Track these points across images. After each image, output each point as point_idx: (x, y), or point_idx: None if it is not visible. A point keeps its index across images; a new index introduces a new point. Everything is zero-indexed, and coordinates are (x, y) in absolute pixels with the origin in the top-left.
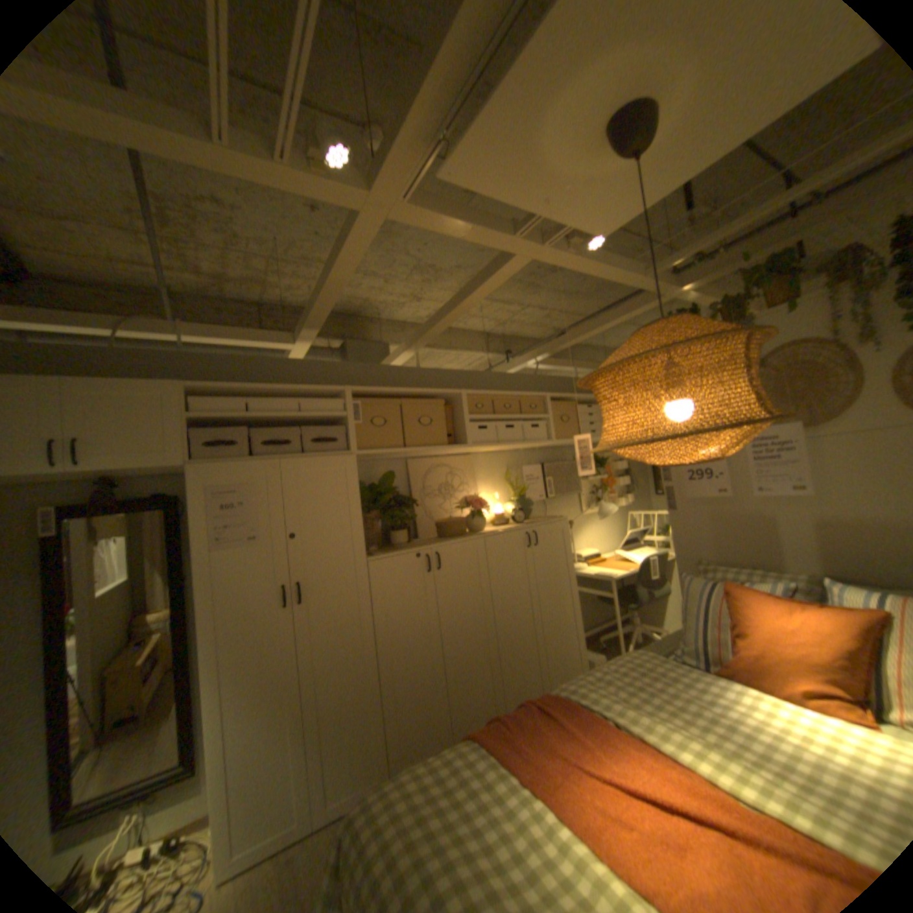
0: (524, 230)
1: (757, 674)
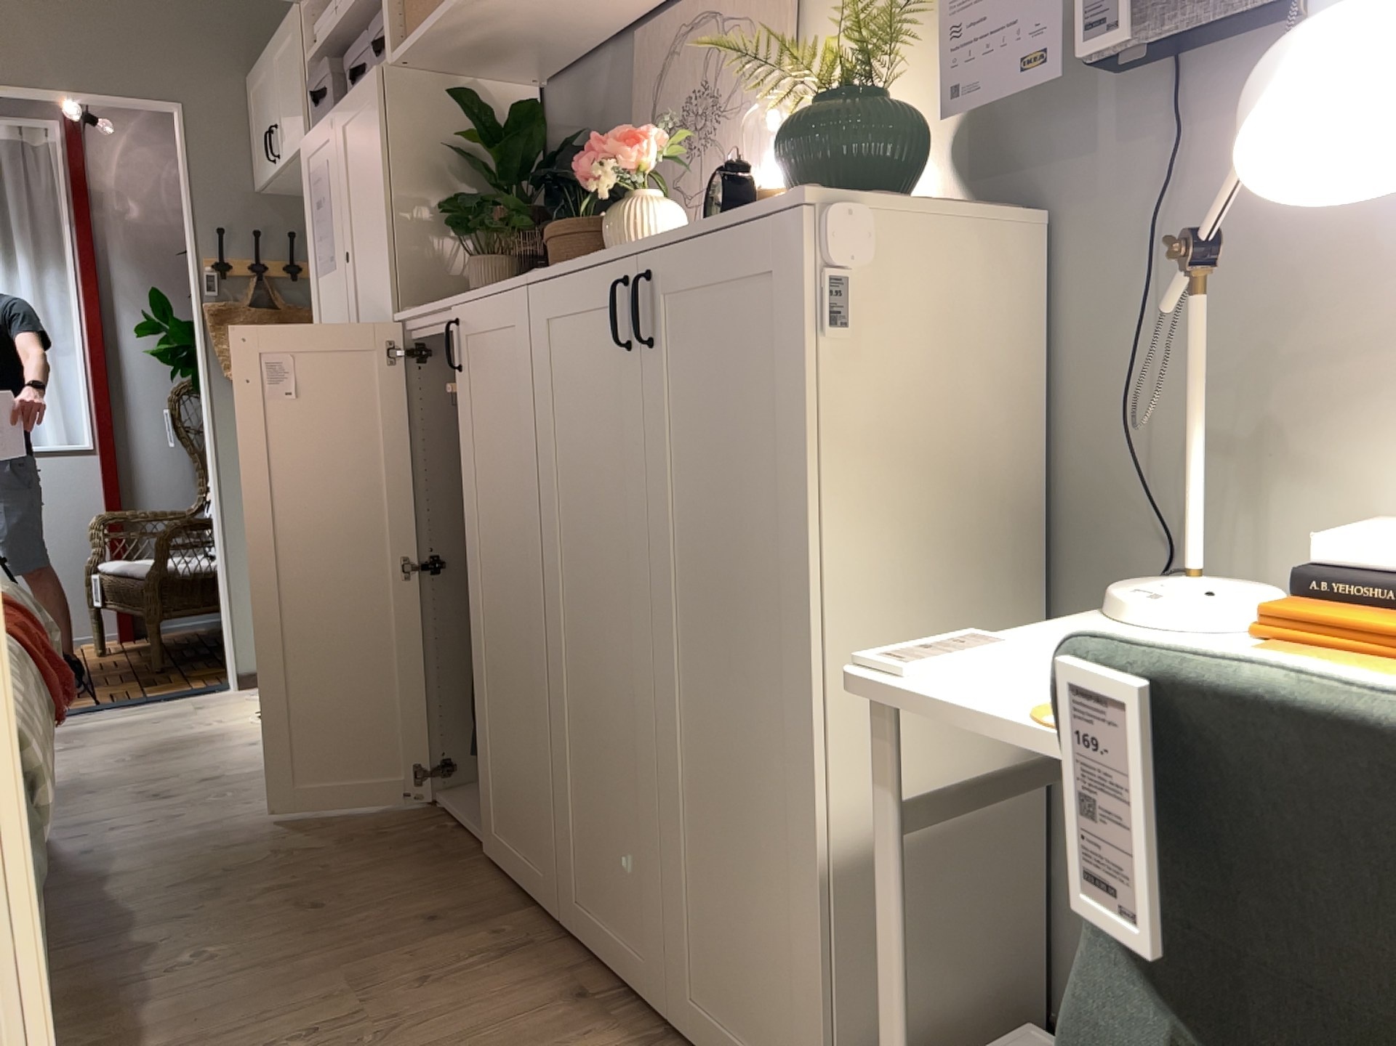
0: None
1: None
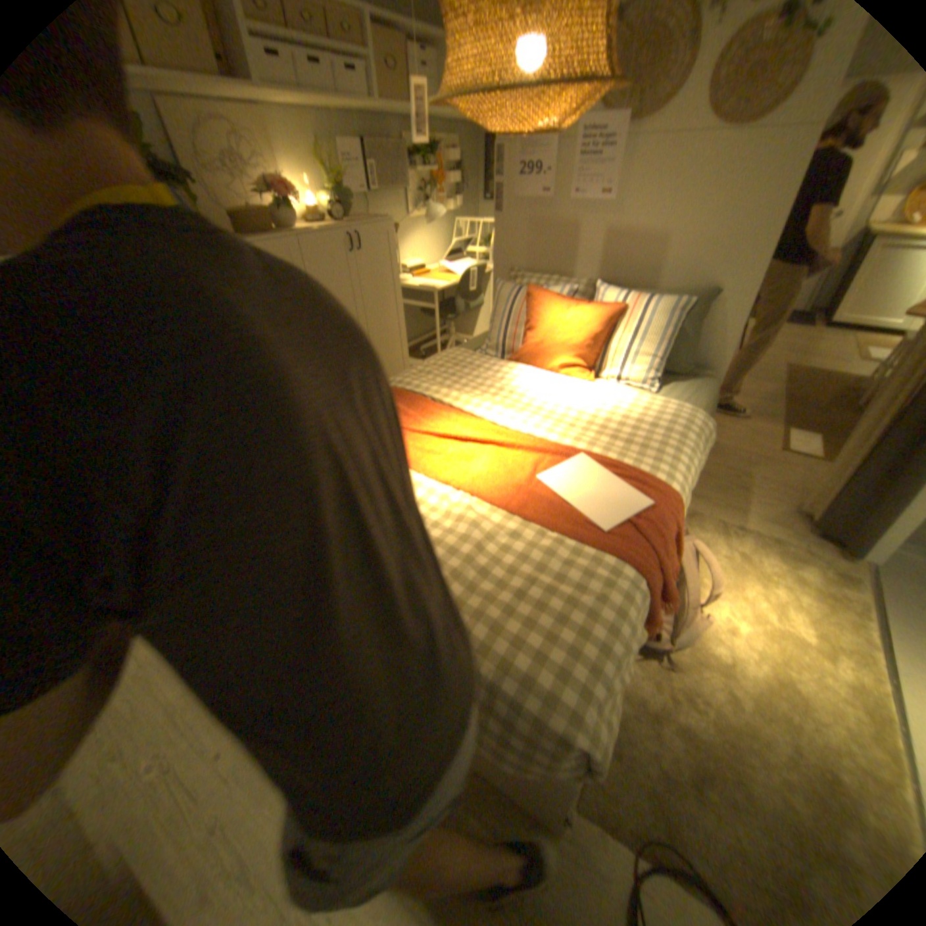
0: None
1: (536, 354)
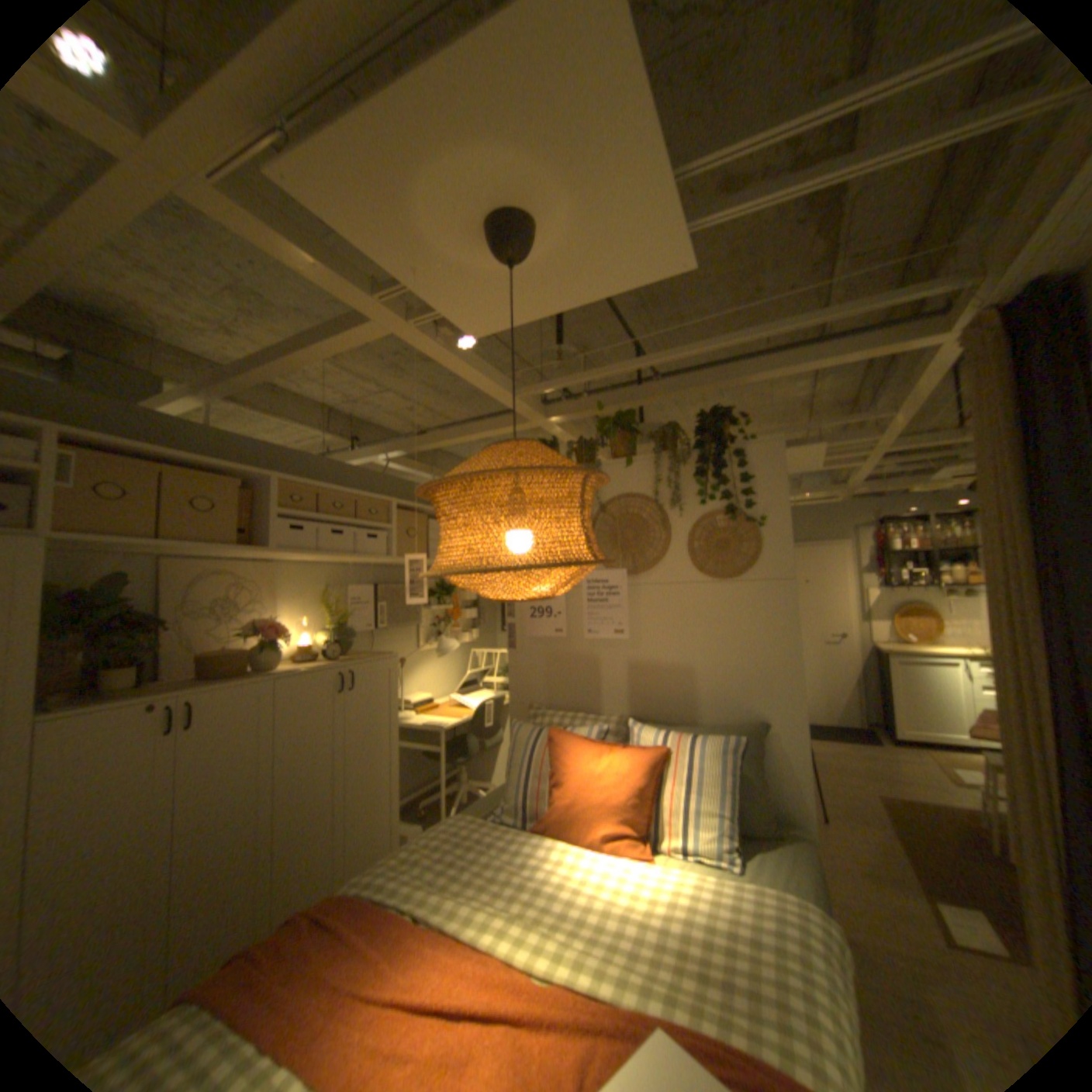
0: (385, 293)
1: (565, 823)
